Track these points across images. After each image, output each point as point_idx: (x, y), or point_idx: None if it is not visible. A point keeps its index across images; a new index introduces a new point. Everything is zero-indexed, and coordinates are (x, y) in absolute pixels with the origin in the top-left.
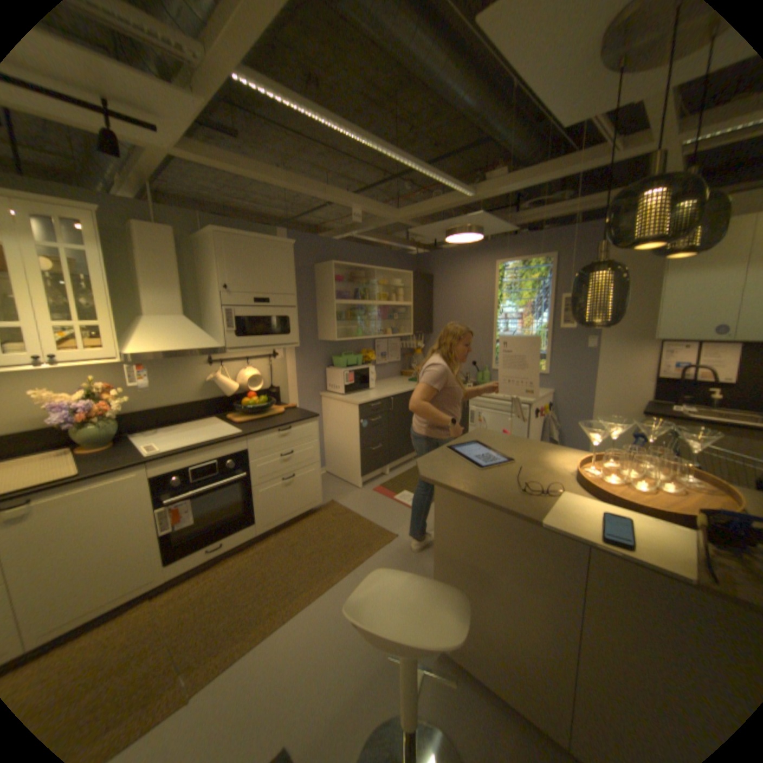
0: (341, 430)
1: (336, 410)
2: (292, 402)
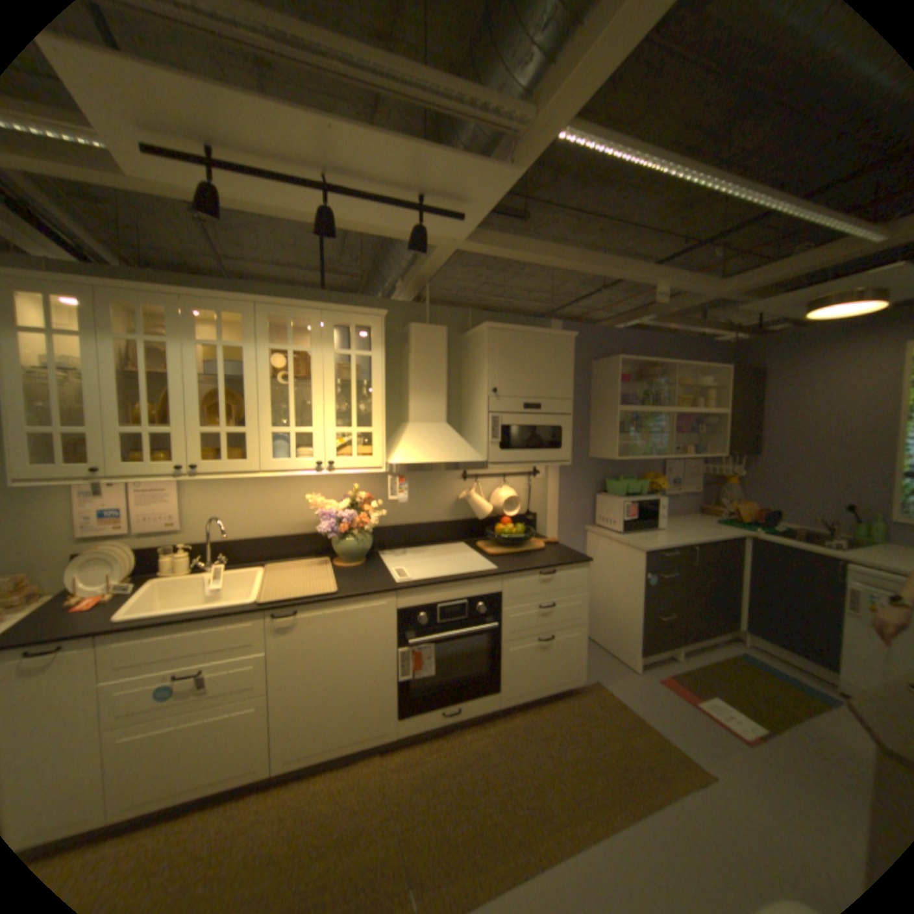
0: (615, 583)
1: (609, 554)
2: (550, 535)
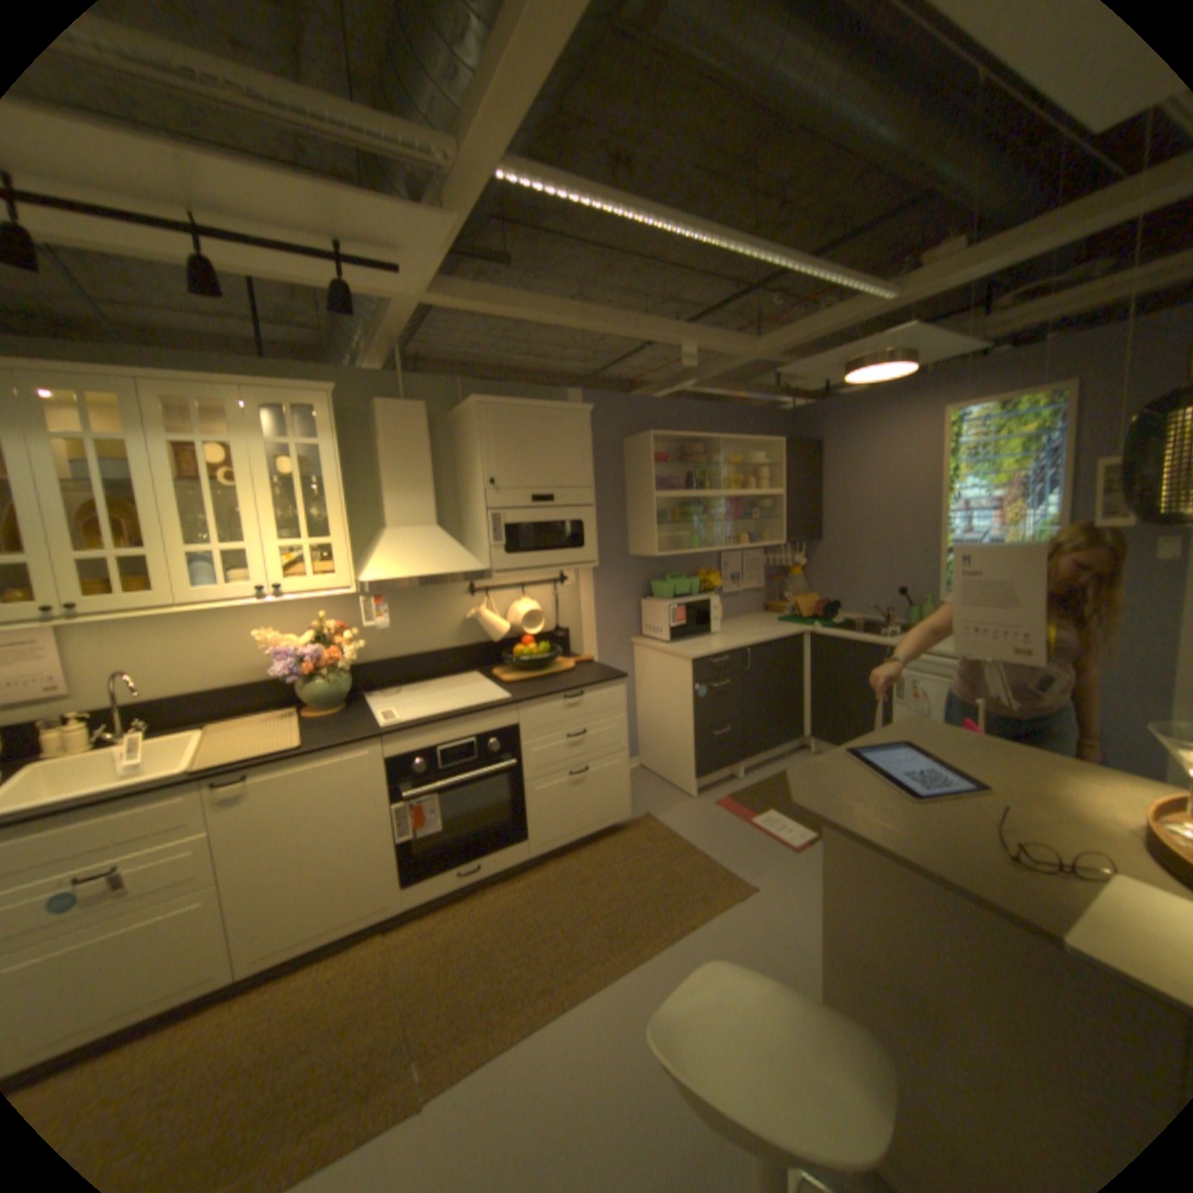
0: (664, 700)
1: (656, 668)
2: (588, 653)
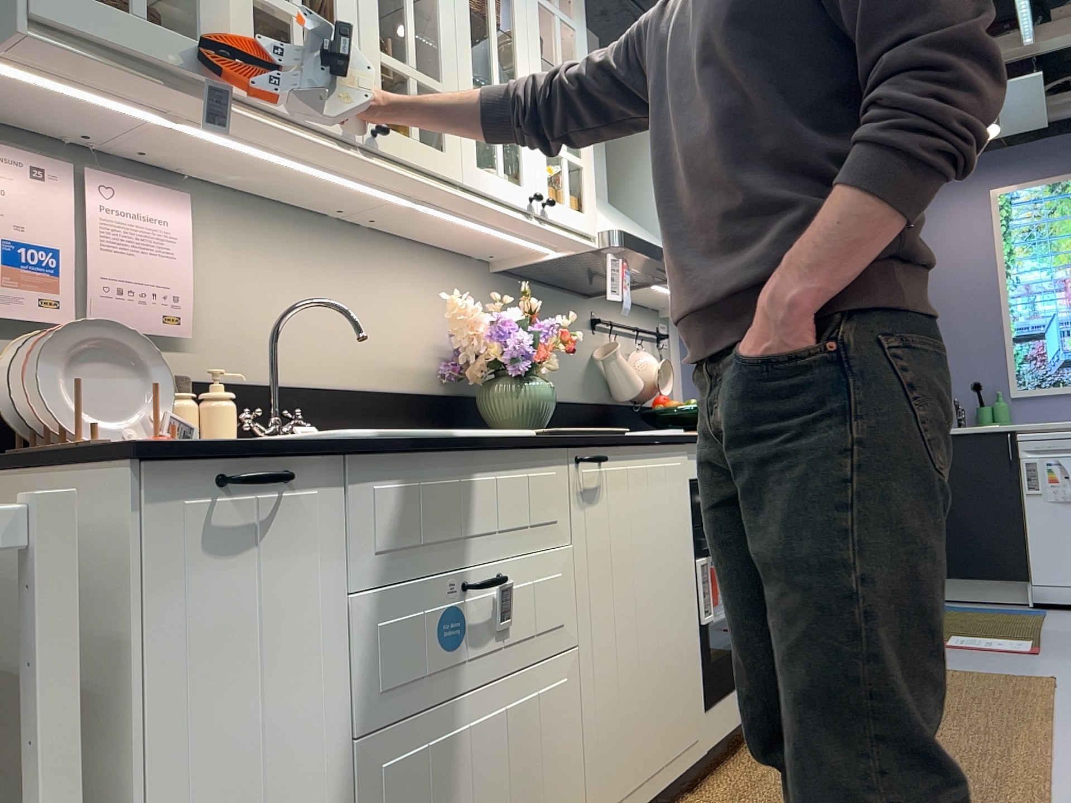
0: None
1: None
2: None
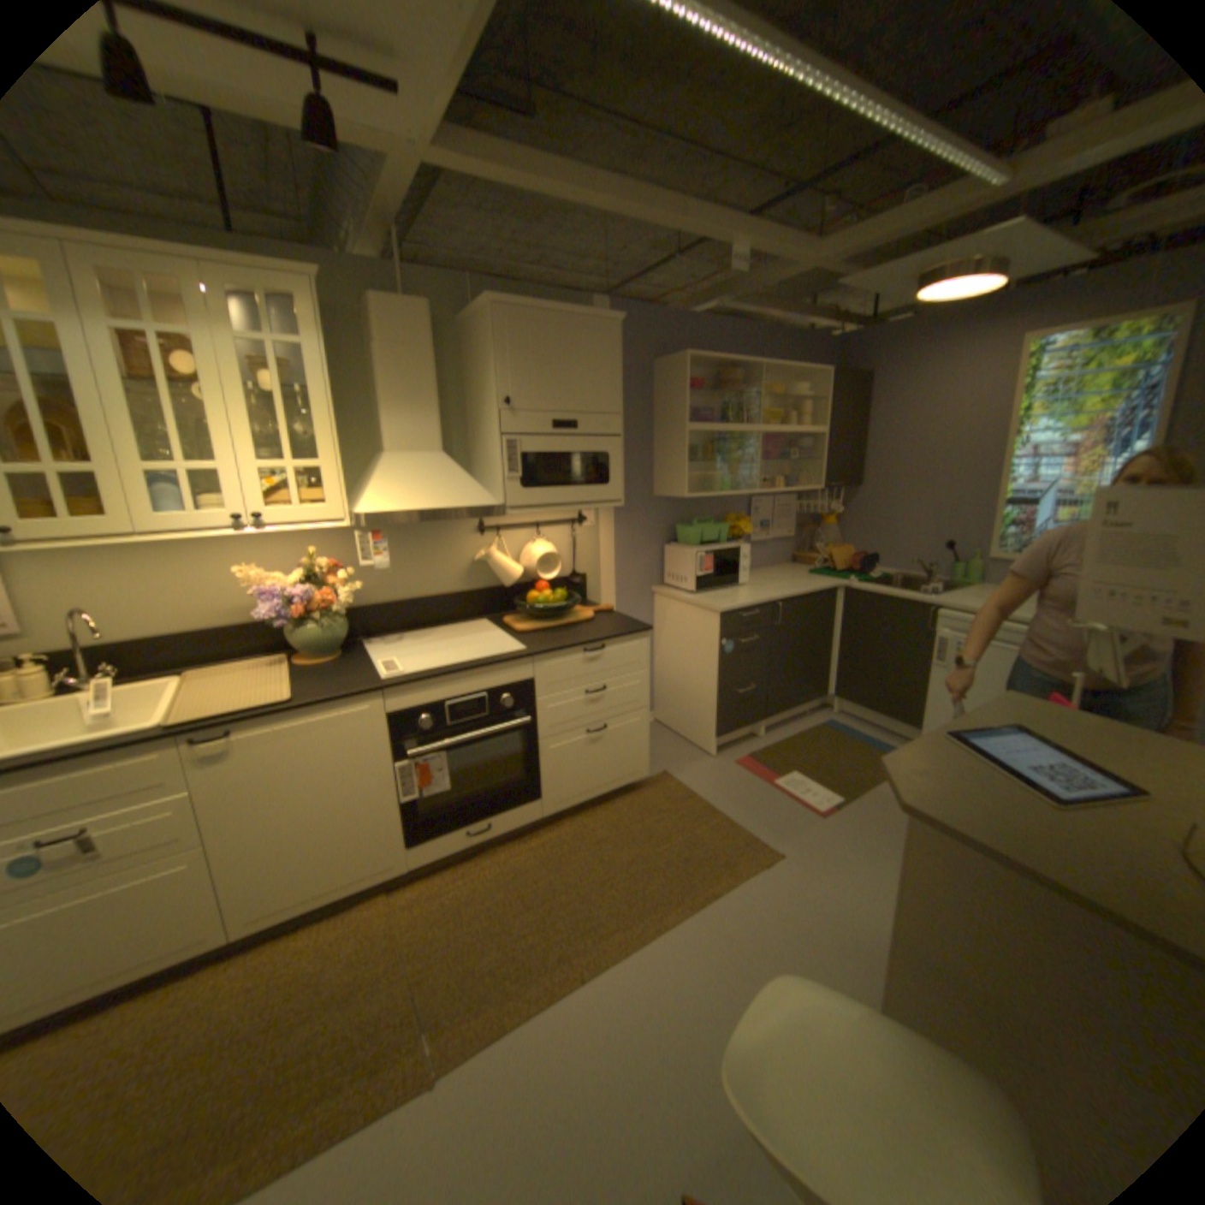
0: (685, 654)
1: (678, 619)
2: (605, 601)
